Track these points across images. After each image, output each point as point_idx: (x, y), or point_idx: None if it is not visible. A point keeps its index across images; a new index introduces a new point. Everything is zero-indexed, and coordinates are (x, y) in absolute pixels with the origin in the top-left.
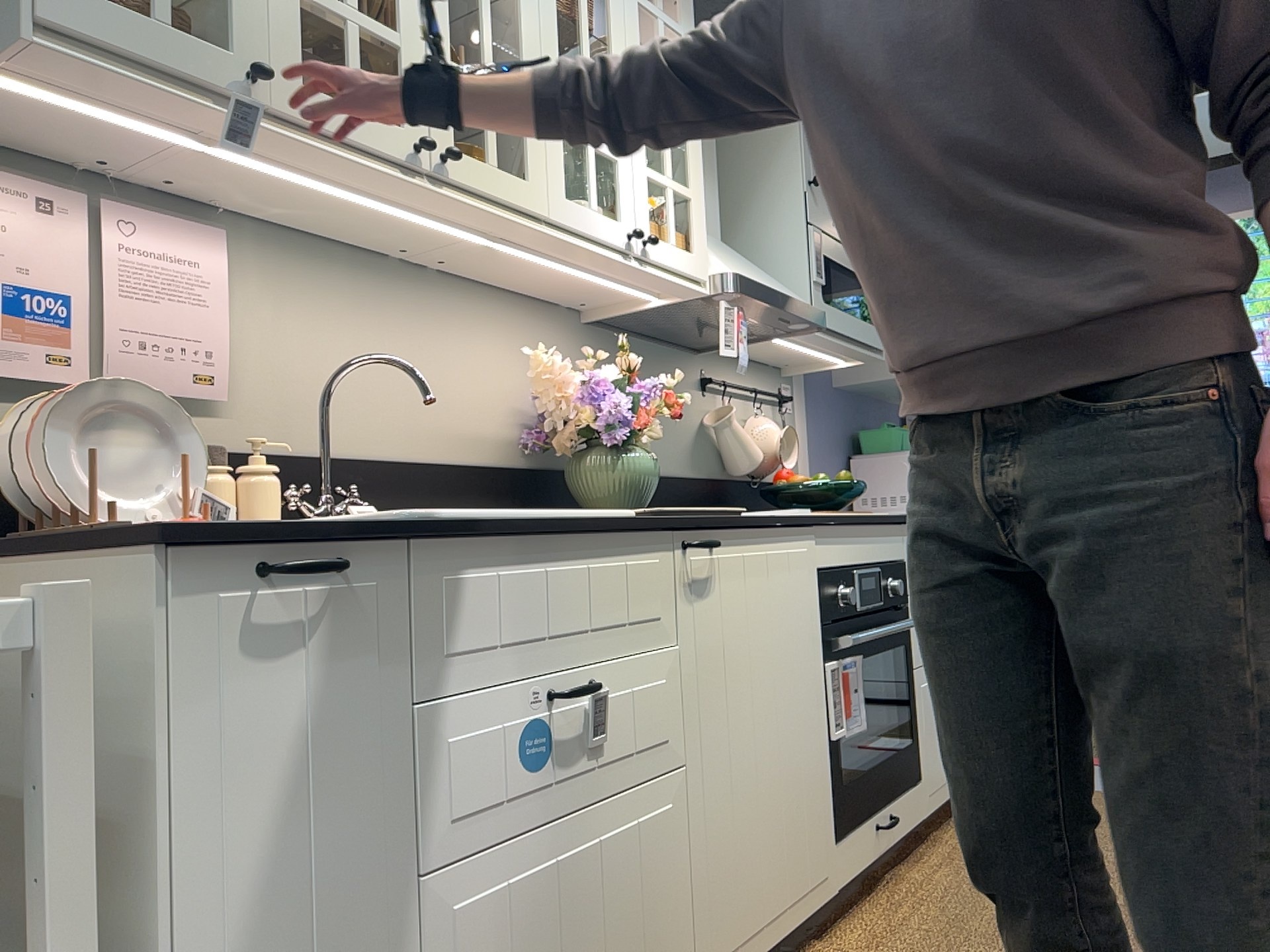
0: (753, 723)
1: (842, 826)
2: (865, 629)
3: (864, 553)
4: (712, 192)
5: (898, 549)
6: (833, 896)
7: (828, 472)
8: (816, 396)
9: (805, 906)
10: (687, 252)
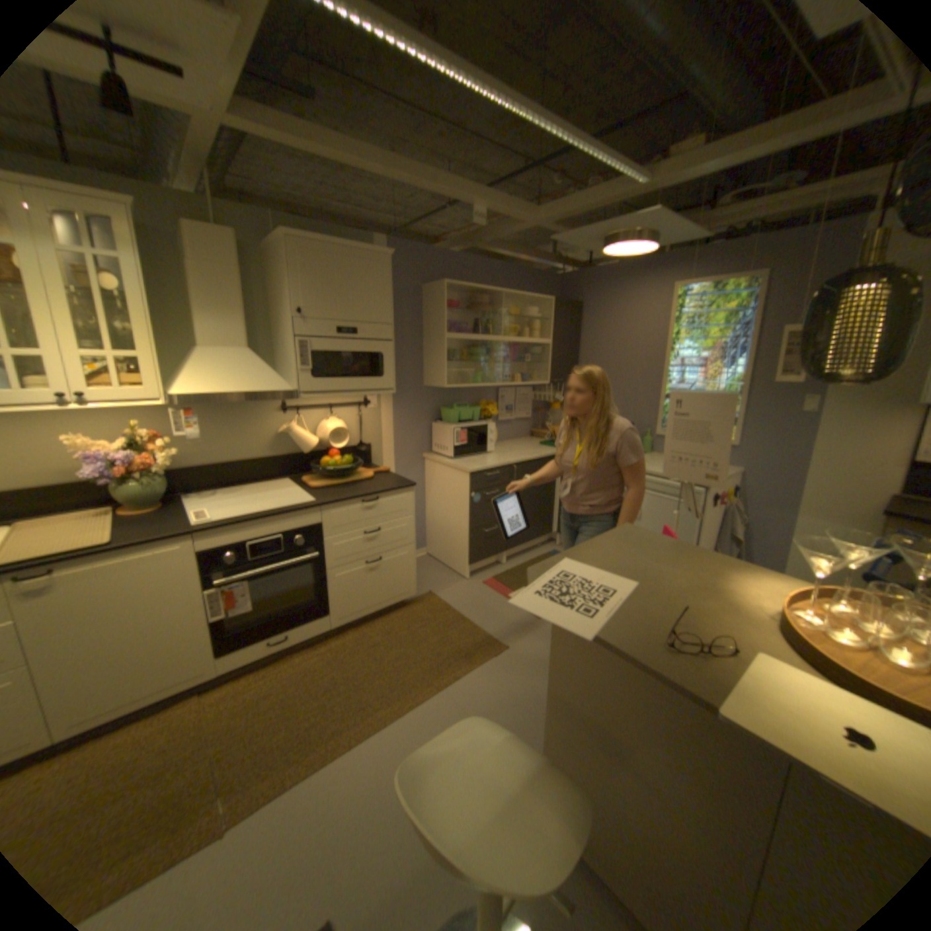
0: (108, 633)
1: (221, 652)
2: (257, 567)
3: (260, 532)
4: (232, 321)
5: (309, 521)
6: (209, 680)
7: (409, 432)
8: (400, 395)
9: (174, 689)
10: (134, 388)
